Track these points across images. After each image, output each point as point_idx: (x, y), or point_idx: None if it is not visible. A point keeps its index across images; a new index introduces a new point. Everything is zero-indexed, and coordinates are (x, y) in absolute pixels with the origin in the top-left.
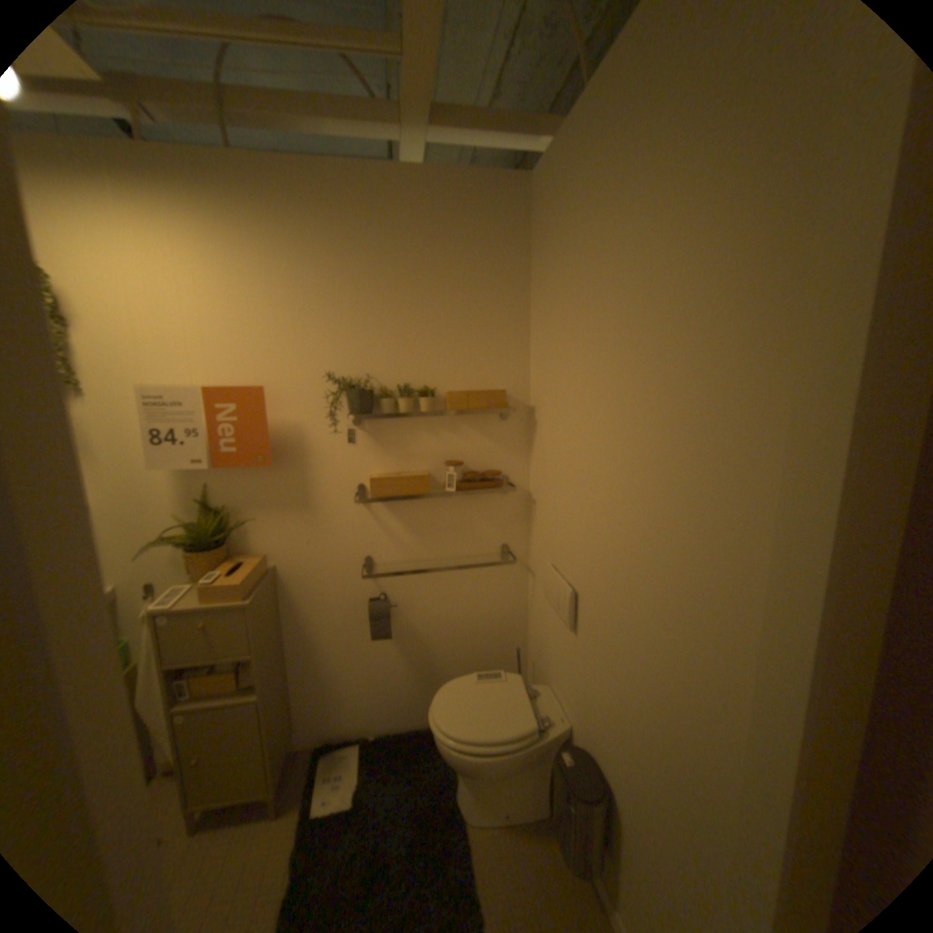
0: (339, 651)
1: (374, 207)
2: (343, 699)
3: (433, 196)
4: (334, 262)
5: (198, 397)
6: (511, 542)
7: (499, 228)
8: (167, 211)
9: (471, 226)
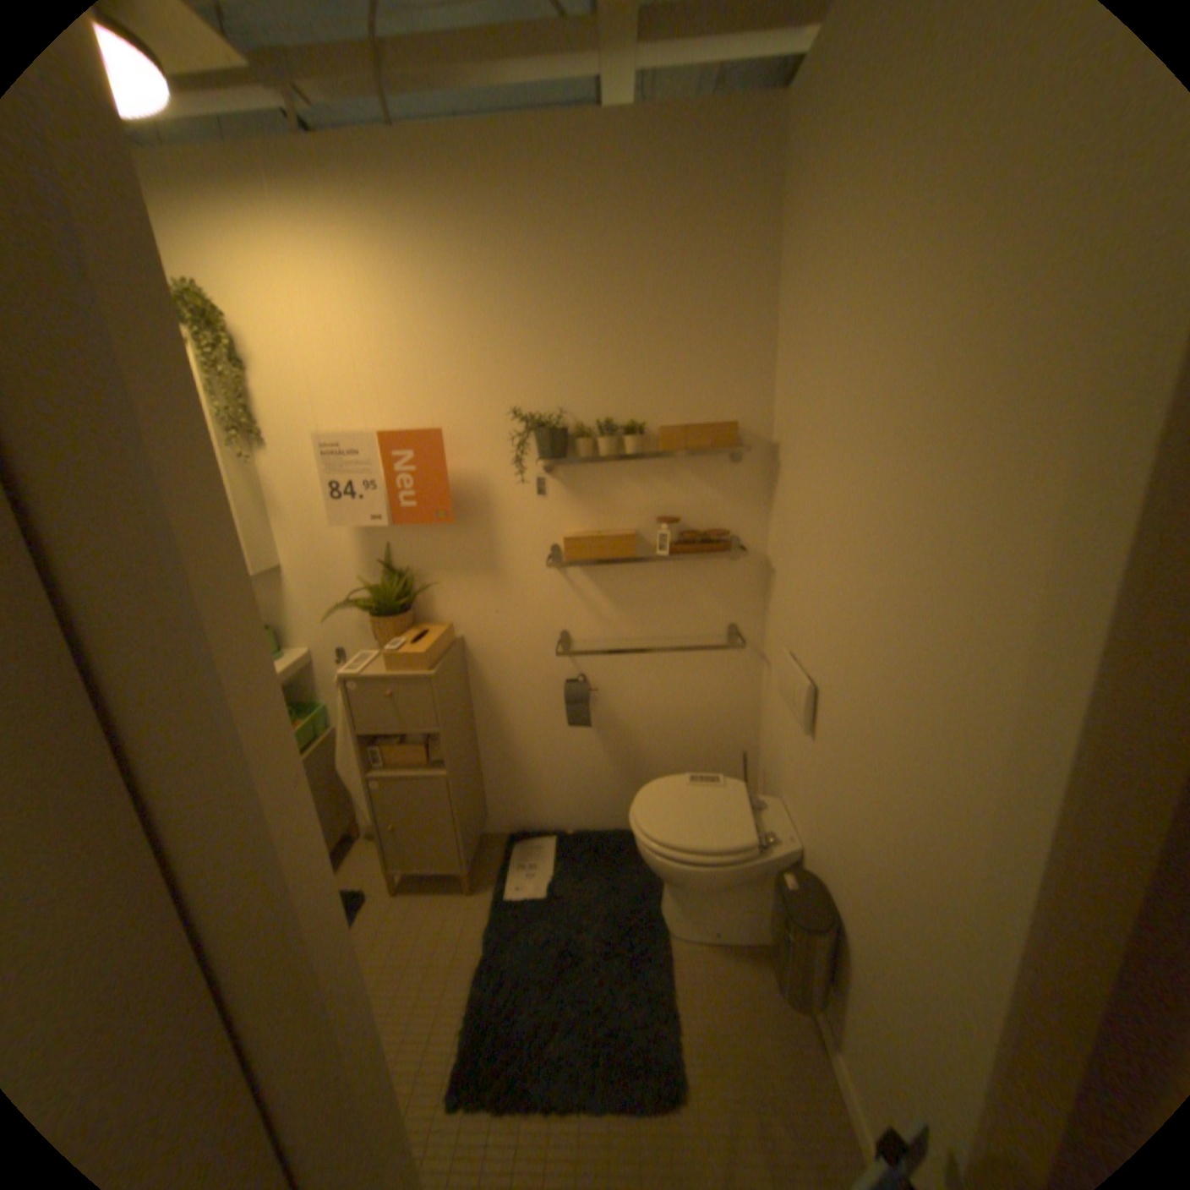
0: (534, 735)
1: (566, 180)
2: (540, 786)
3: (643, 153)
4: (518, 264)
5: (374, 445)
6: (741, 622)
7: (736, 186)
8: (330, 221)
9: (697, 189)
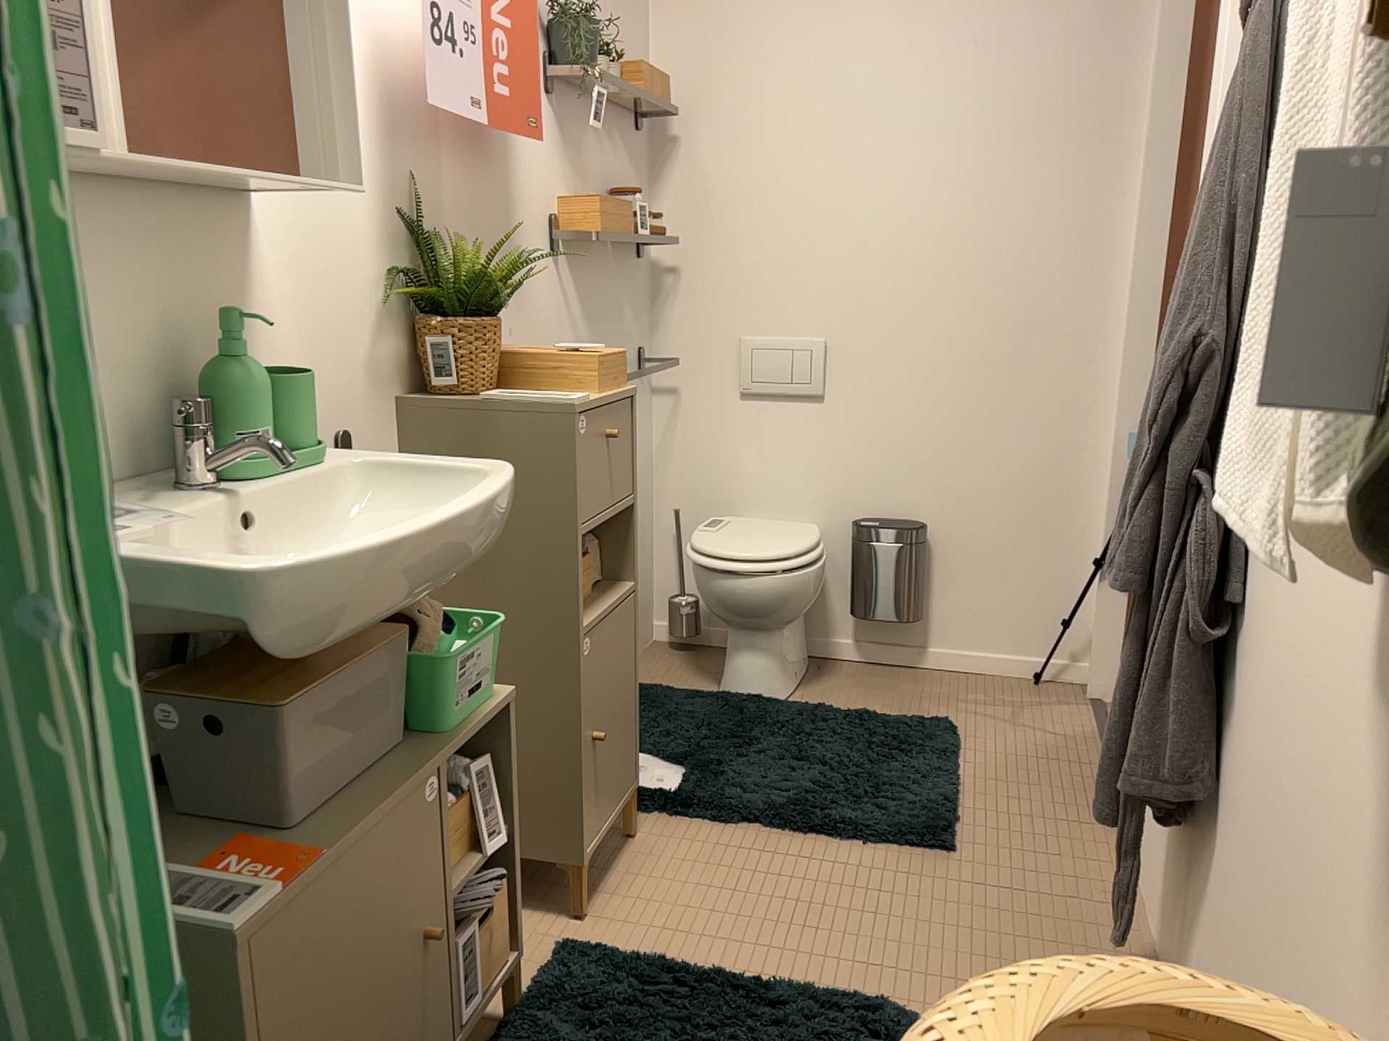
0: None
1: None
2: None
3: None
4: None
5: None
6: (646, 351)
7: None
8: None
9: None
